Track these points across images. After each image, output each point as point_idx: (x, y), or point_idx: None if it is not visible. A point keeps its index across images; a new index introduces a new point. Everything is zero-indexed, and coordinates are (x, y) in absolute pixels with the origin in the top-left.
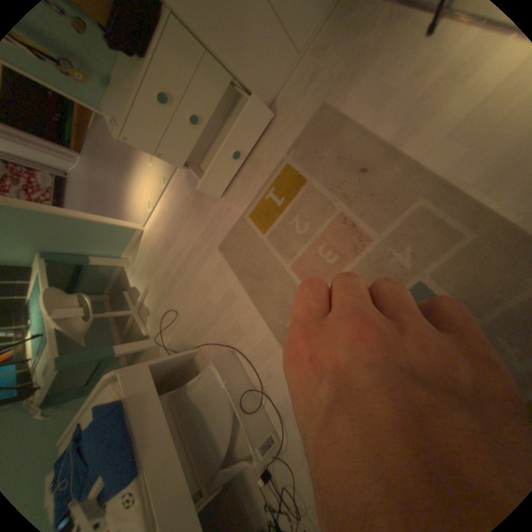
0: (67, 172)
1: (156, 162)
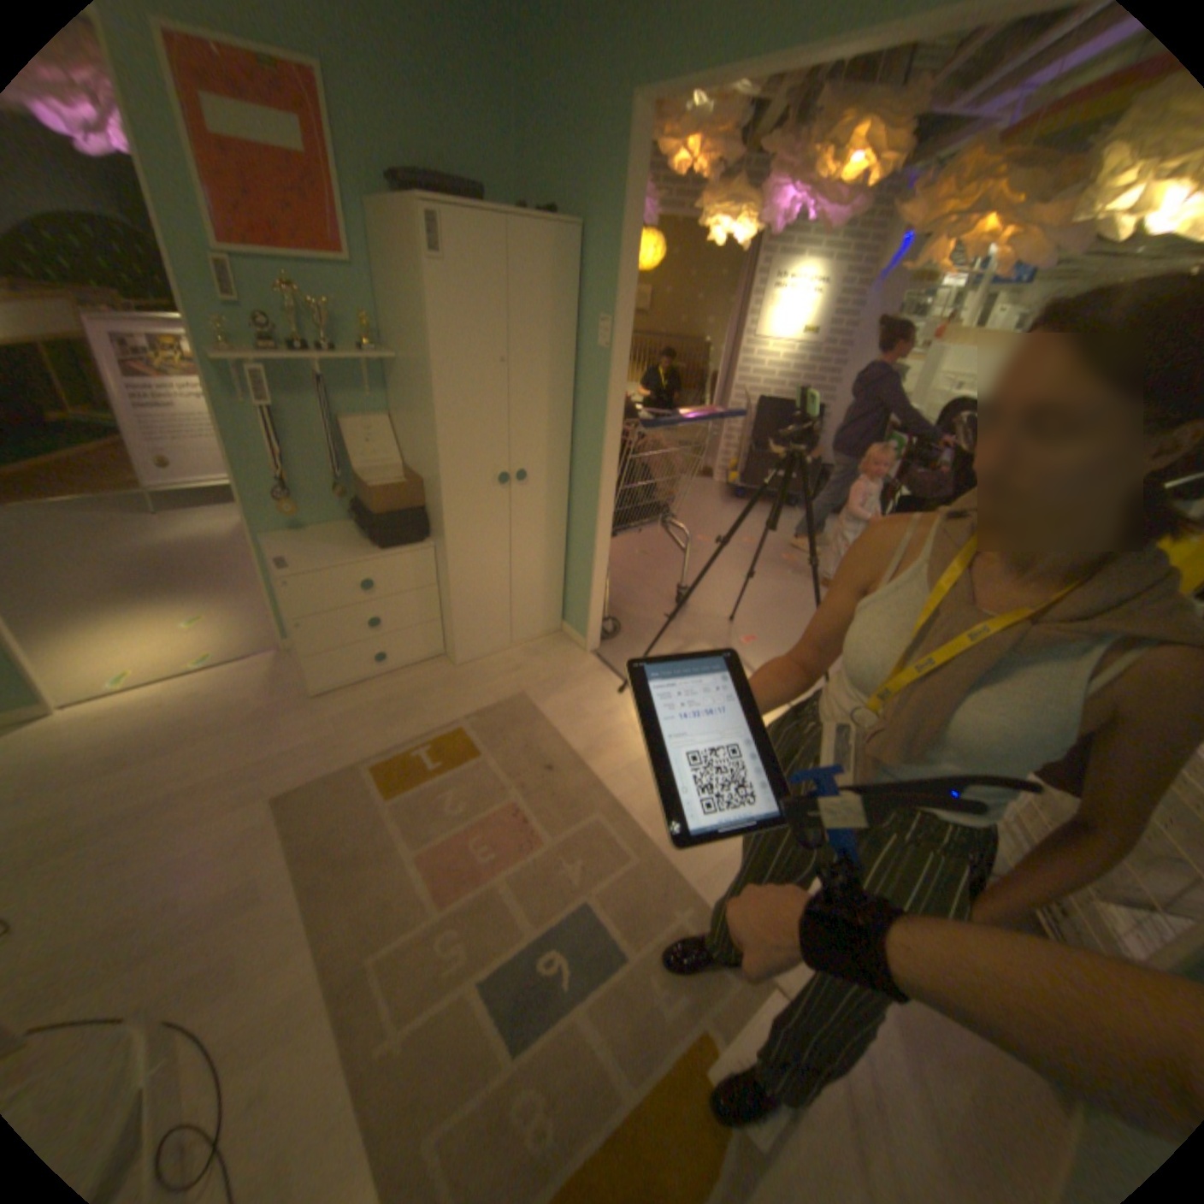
0: None
1: (202, 631)
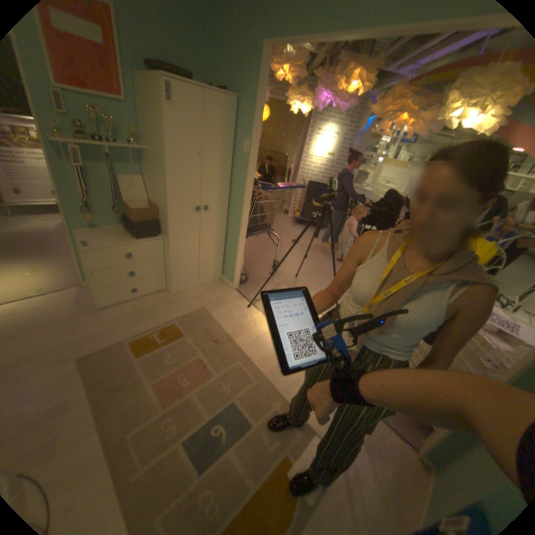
0: None
1: (39, 276)
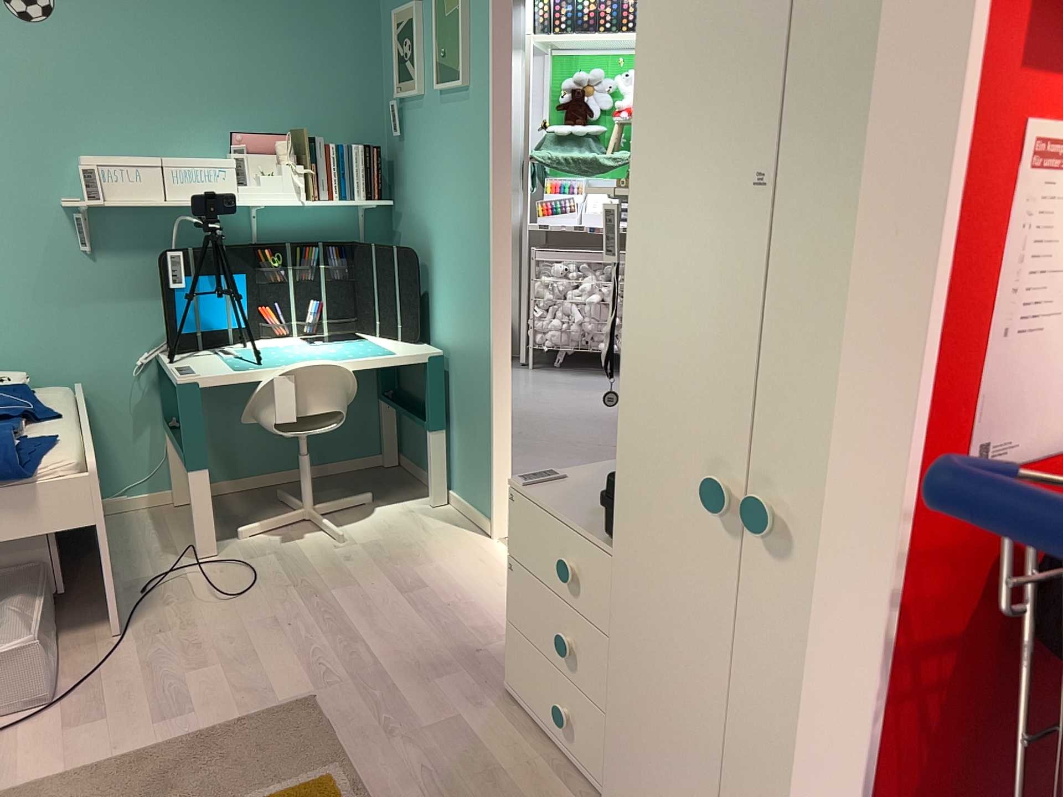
0: None
1: None
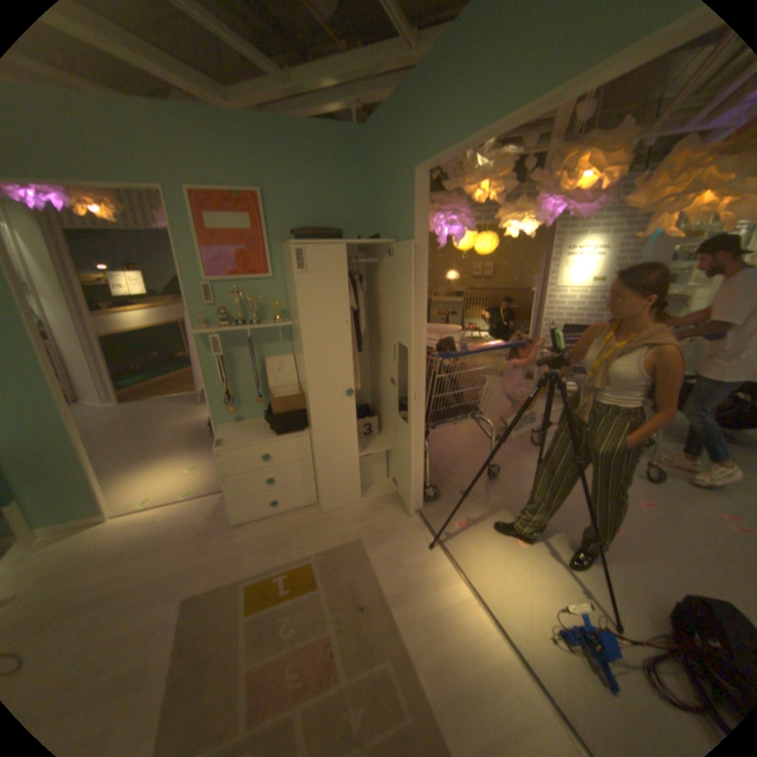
0: (76, 405)
1: (194, 477)
